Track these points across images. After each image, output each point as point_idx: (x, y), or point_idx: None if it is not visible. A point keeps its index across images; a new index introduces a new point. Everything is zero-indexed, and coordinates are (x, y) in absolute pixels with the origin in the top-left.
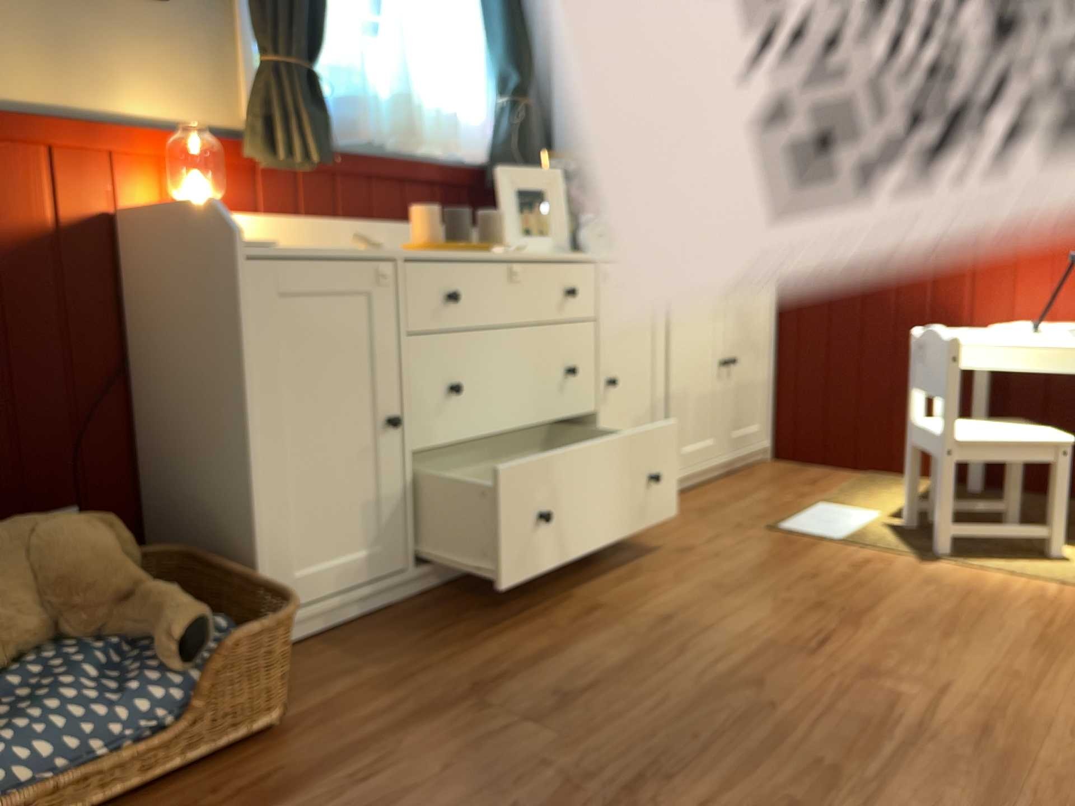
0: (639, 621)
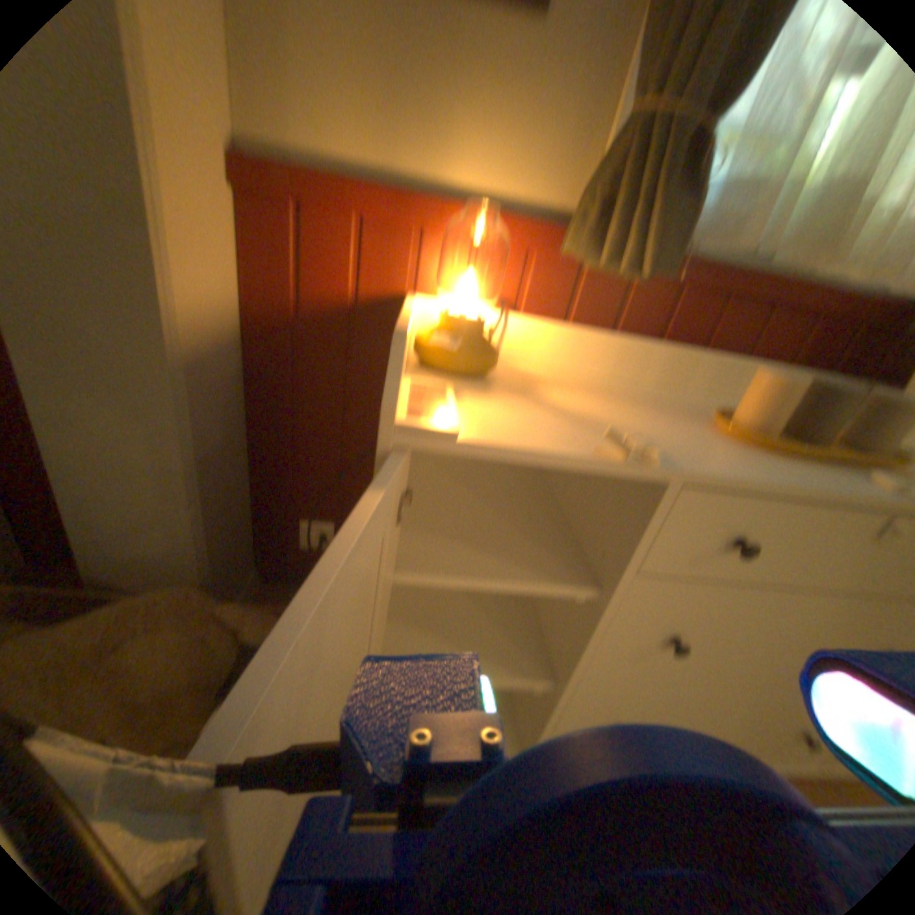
0: None
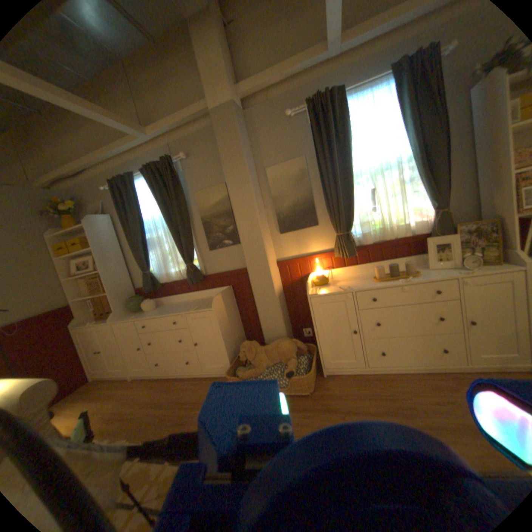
0: (417, 422)
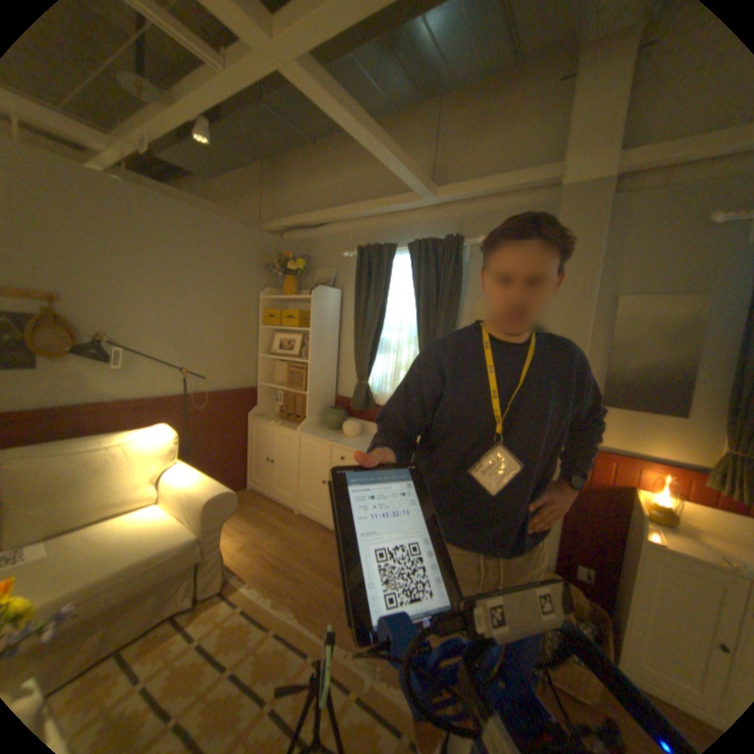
0: None
